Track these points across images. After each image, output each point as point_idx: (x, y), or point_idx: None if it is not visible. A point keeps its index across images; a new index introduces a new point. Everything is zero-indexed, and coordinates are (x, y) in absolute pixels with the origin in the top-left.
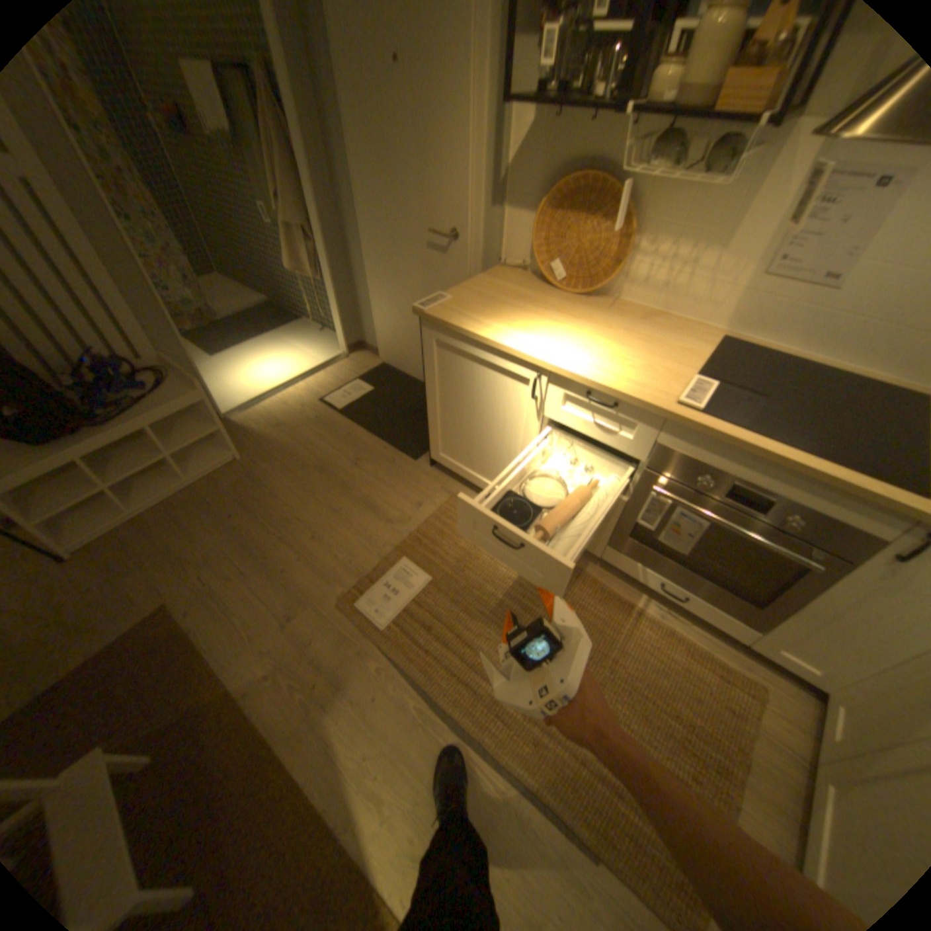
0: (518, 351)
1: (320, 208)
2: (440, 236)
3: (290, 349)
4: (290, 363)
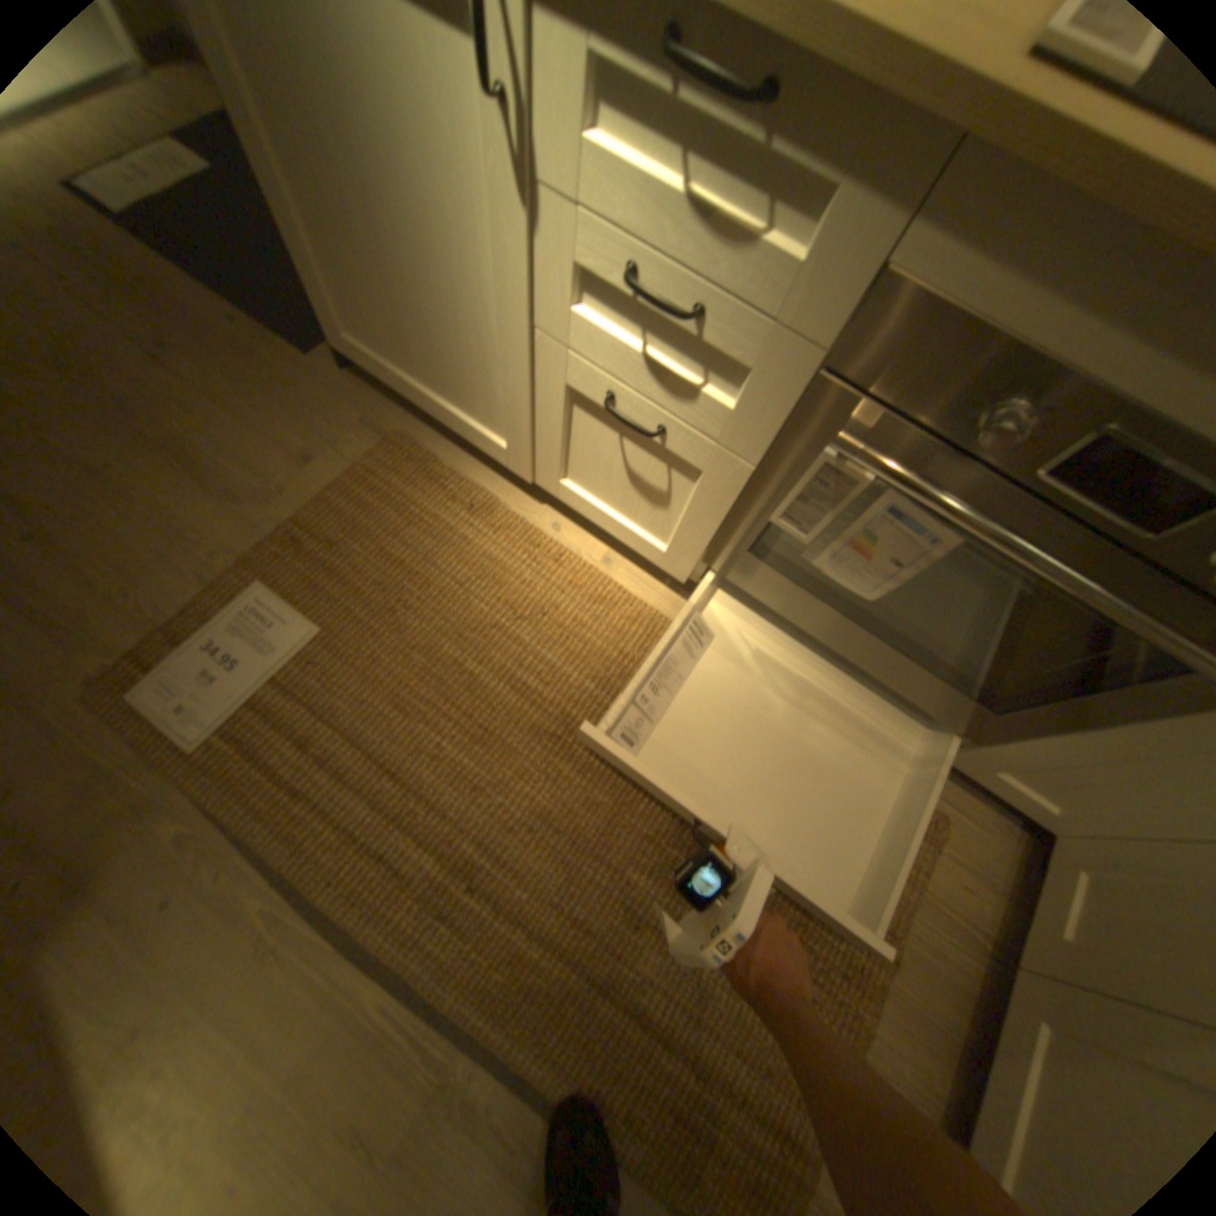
0: None
1: None
2: None
3: None
4: None
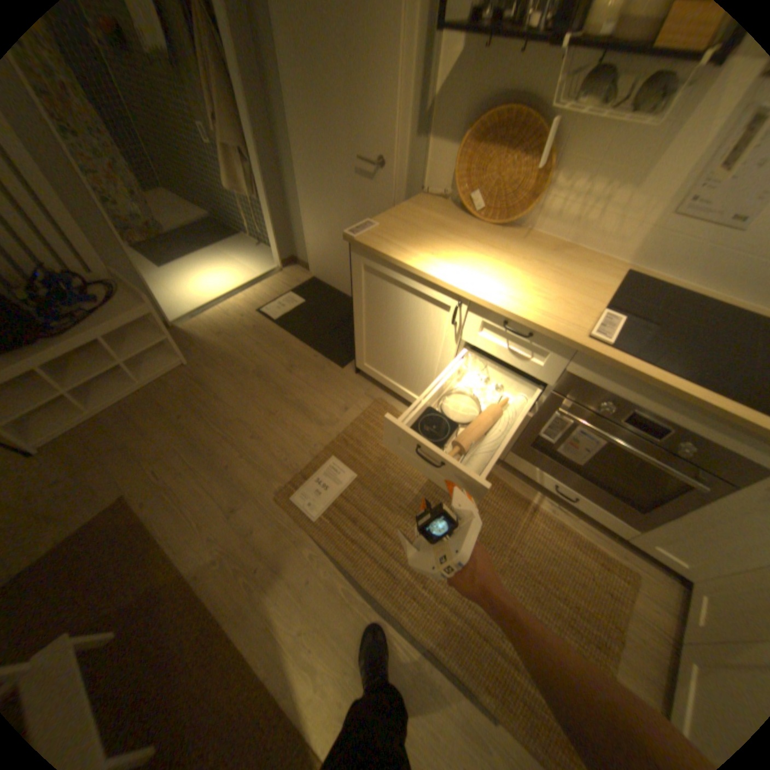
0: (442, 280)
1: (255, 131)
2: (368, 163)
3: (230, 262)
4: (230, 275)
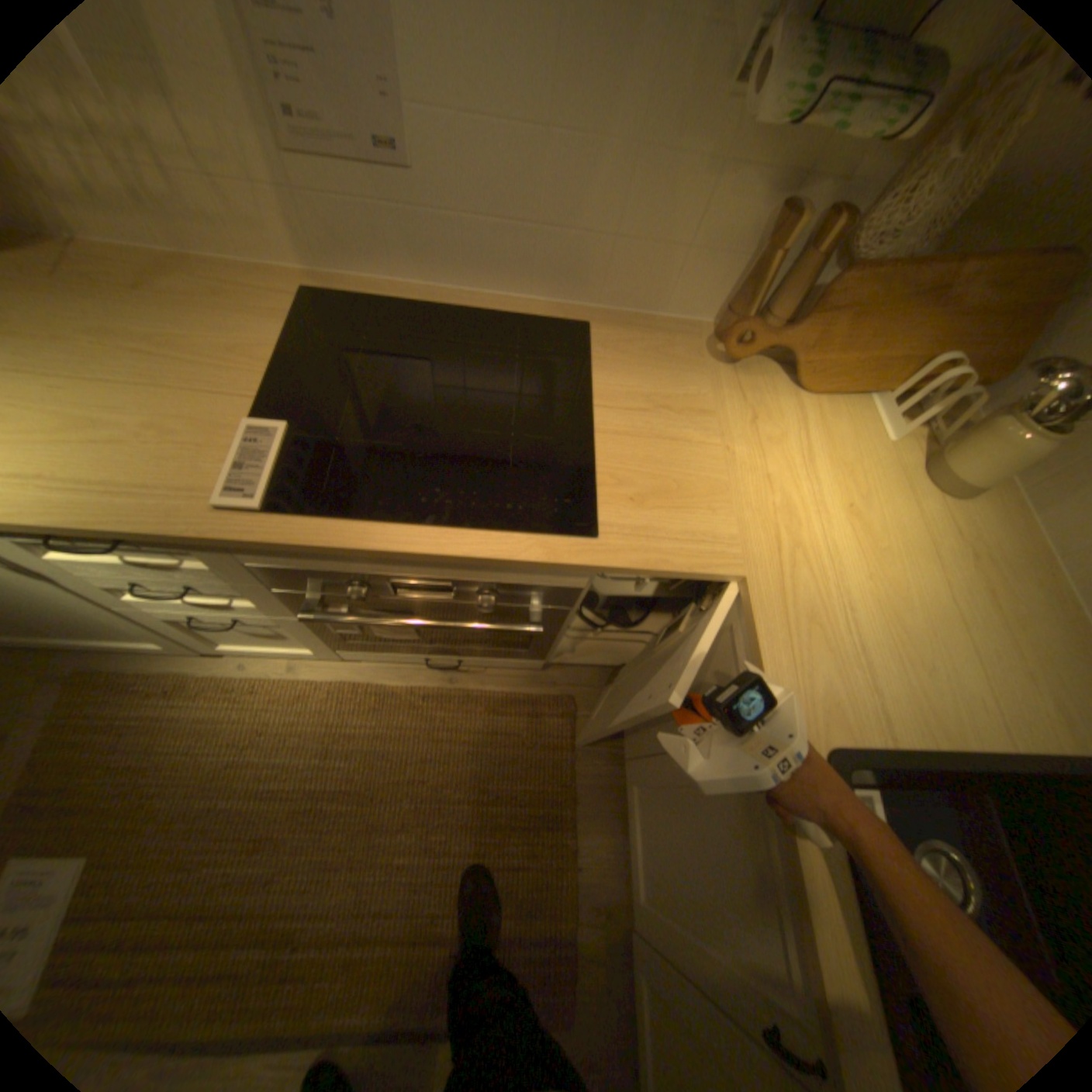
0: None
1: None
2: None
3: None
4: None
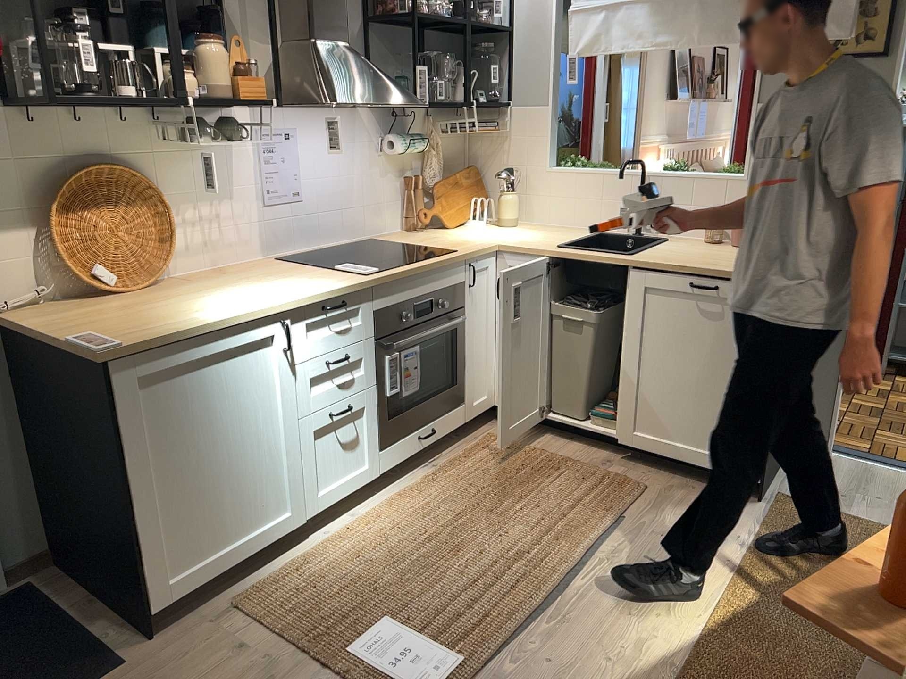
0: (259, 310)
1: None
2: None
3: None
4: None
